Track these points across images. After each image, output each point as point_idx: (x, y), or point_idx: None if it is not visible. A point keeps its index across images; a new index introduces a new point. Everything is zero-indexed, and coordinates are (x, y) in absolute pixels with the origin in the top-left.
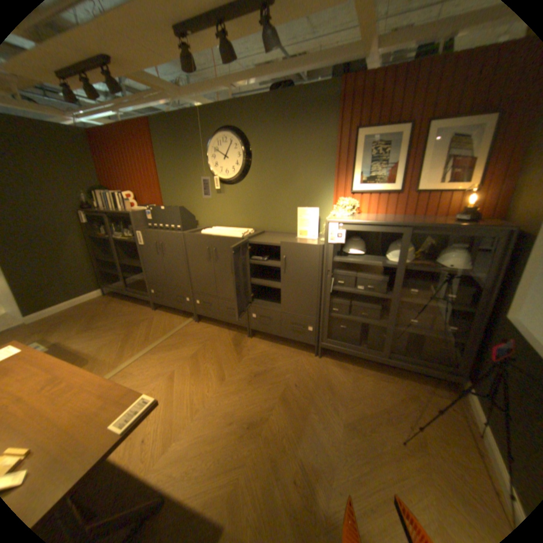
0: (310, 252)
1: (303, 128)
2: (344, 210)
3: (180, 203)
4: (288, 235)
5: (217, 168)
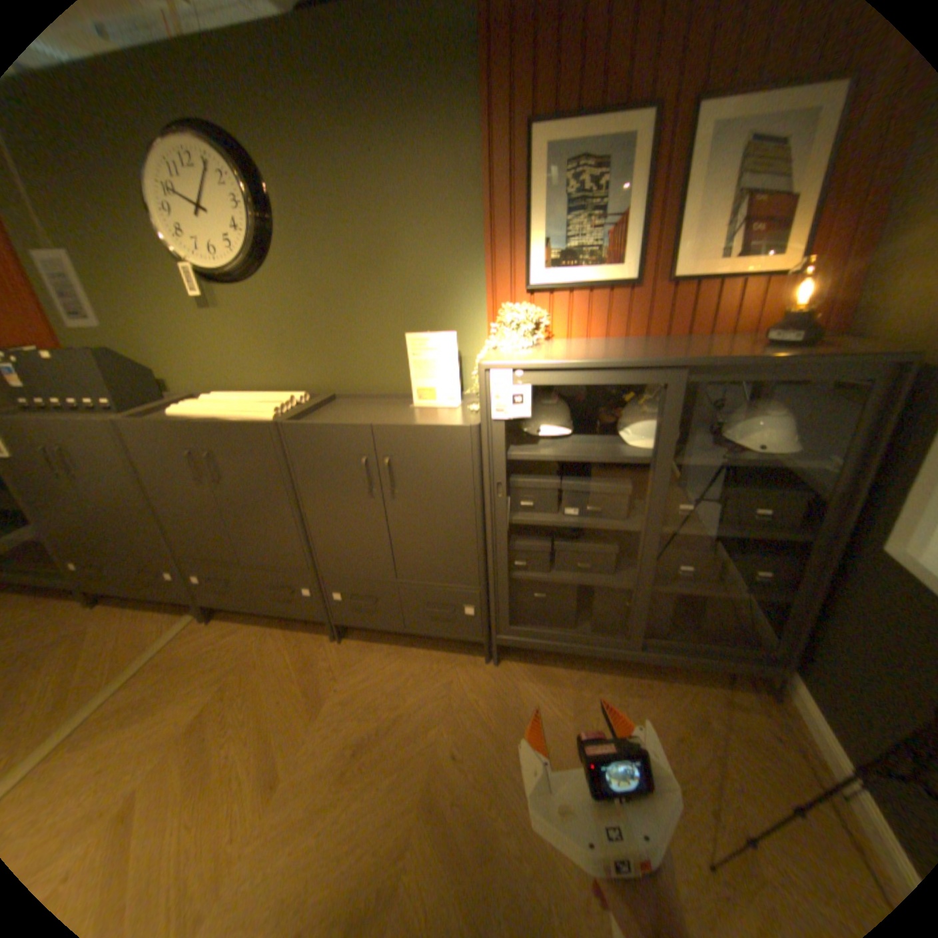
0: (447, 444)
1: (391, 124)
2: (516, 334)
3: (104, 338)
4: (392, 399)
5: (182, 240)
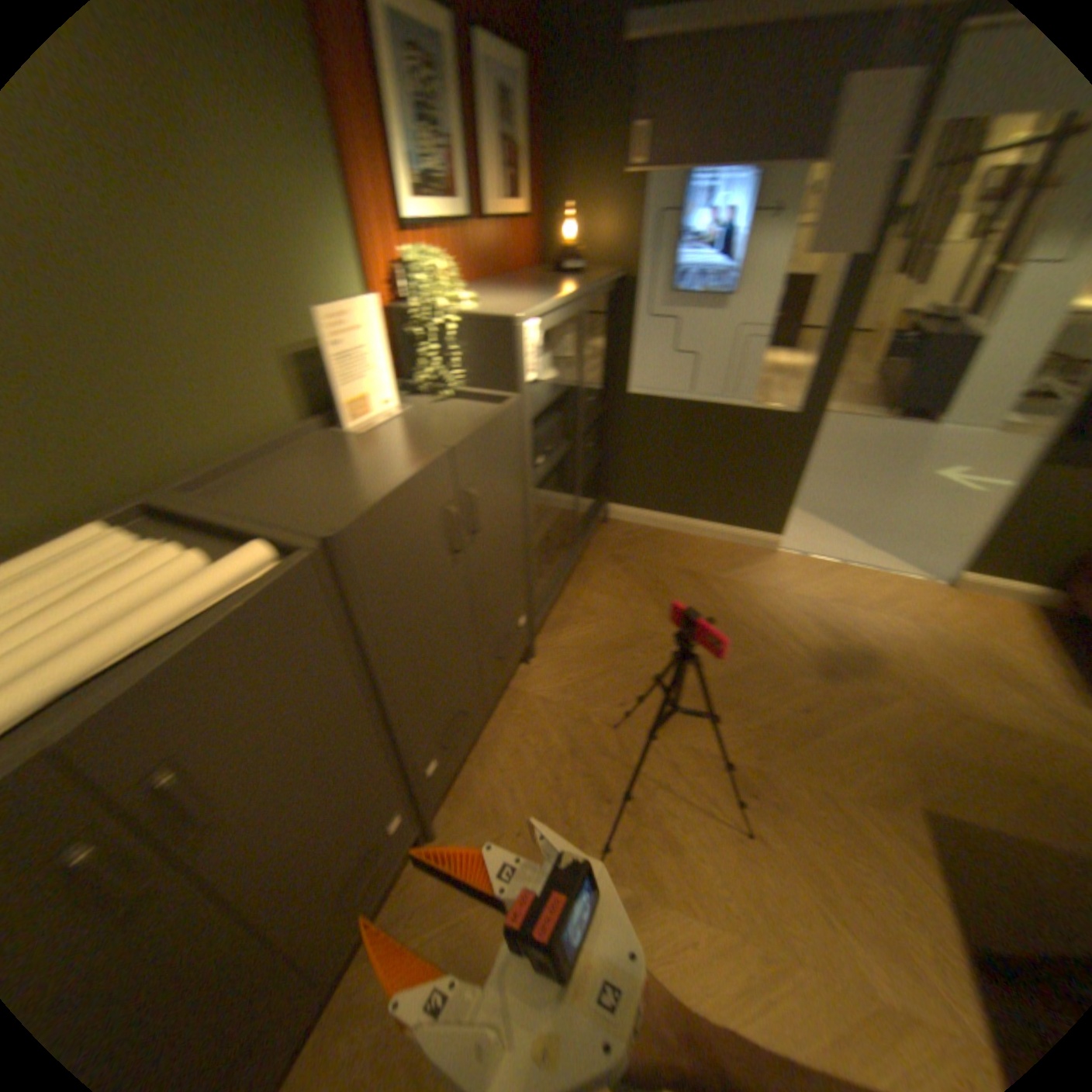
0: (510, 431)
1: None
2: (452, 284)
3: None
4: (295, 442)
5: None
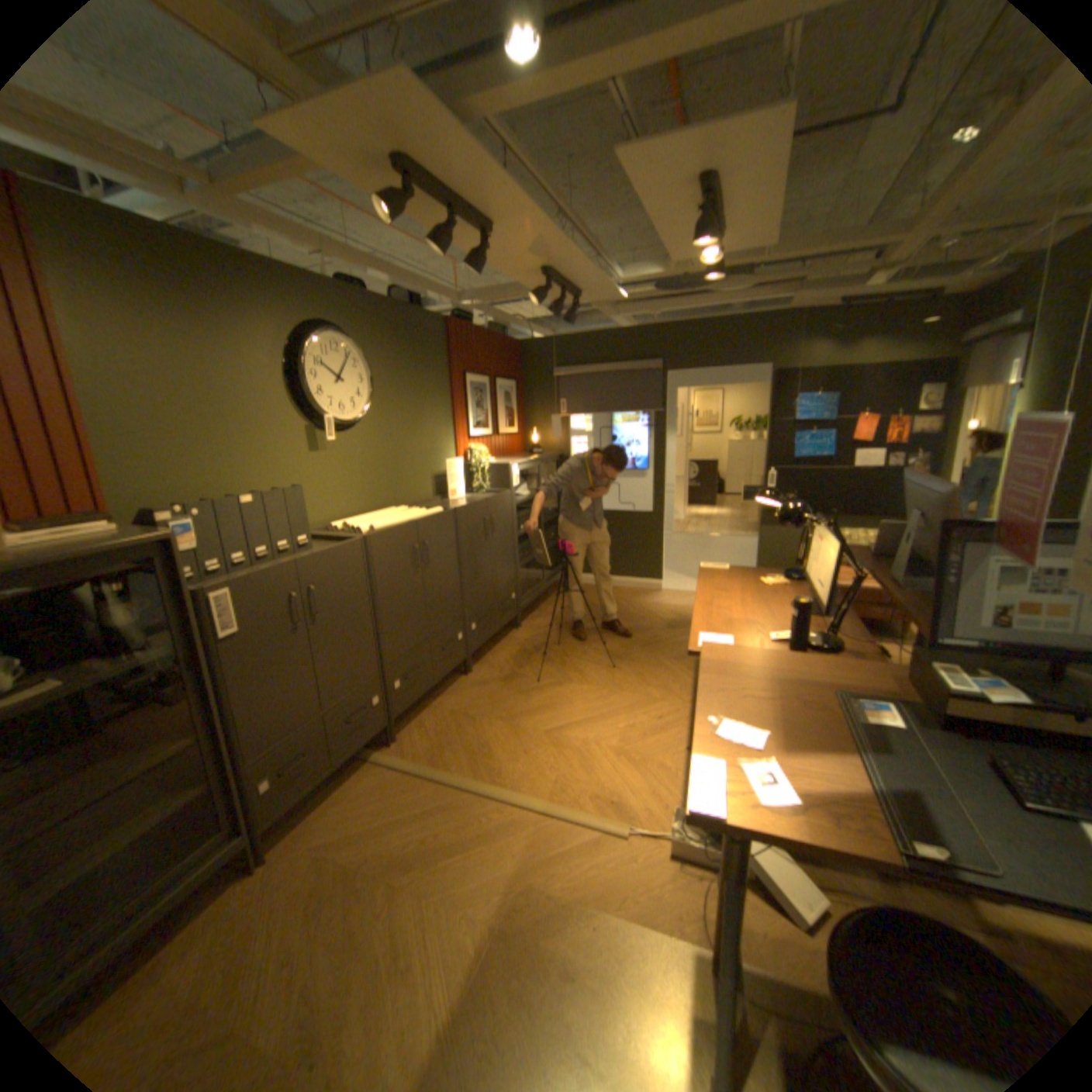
0: (506, 502)
1: (422, 359)
2: (485, 456)
3: (193, 489)
4: (432, 502)
5: (322, 398)
